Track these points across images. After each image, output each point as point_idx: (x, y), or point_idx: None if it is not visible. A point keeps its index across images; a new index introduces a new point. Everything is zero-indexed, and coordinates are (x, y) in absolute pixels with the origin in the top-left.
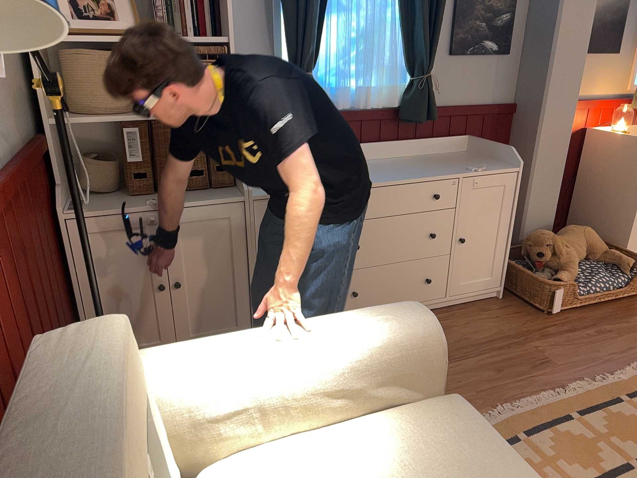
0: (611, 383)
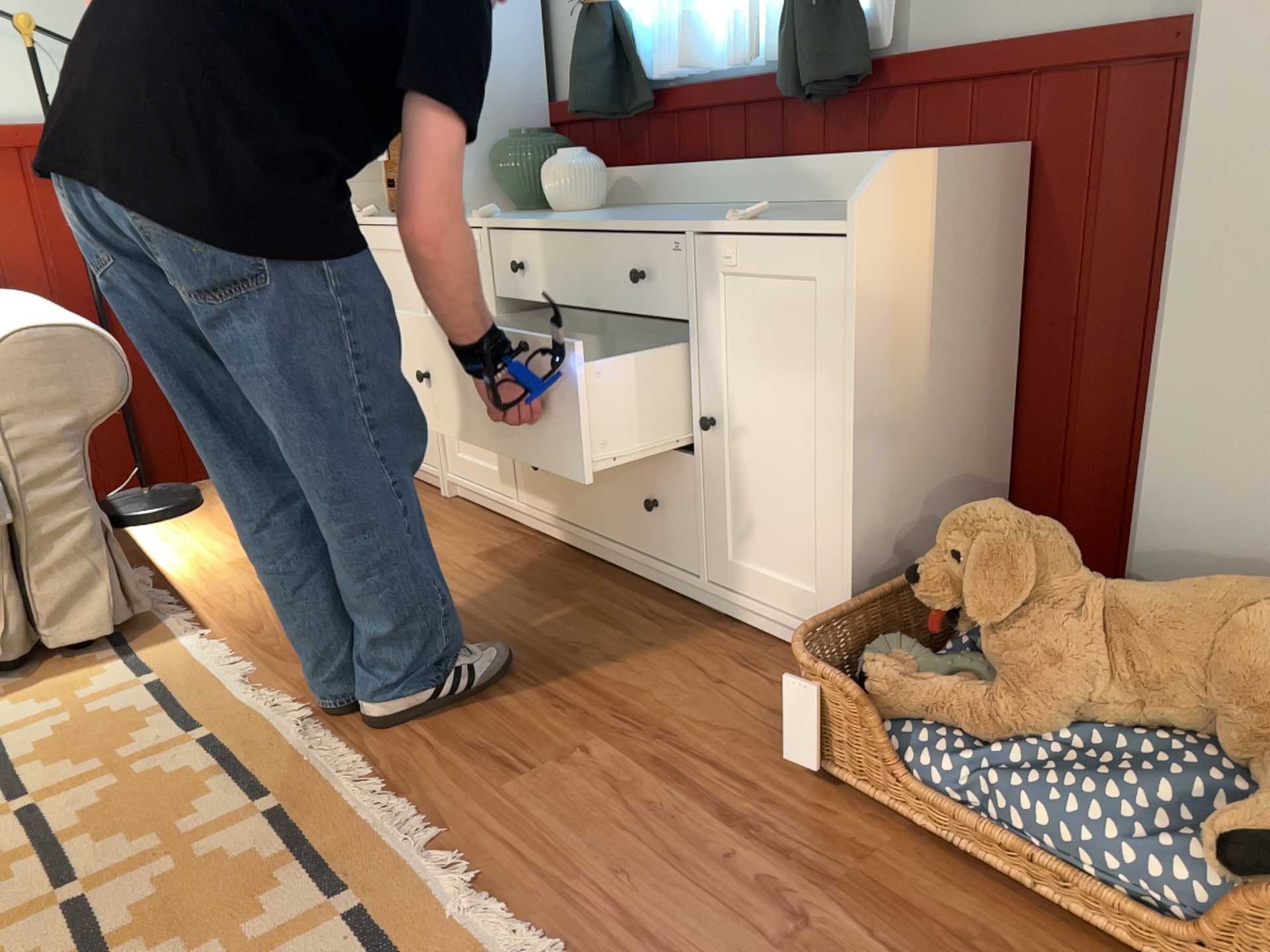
0: (420, 882)
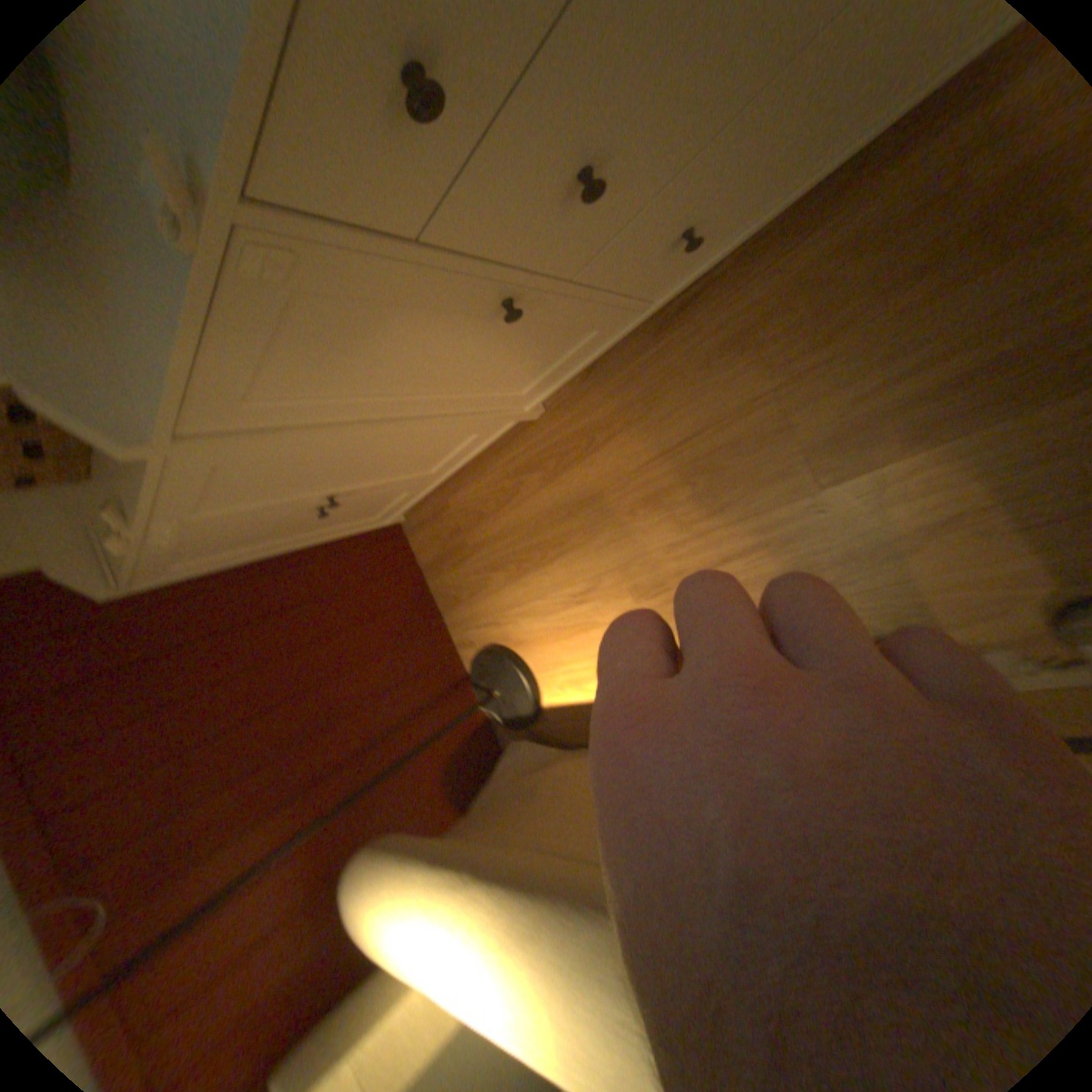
0: None
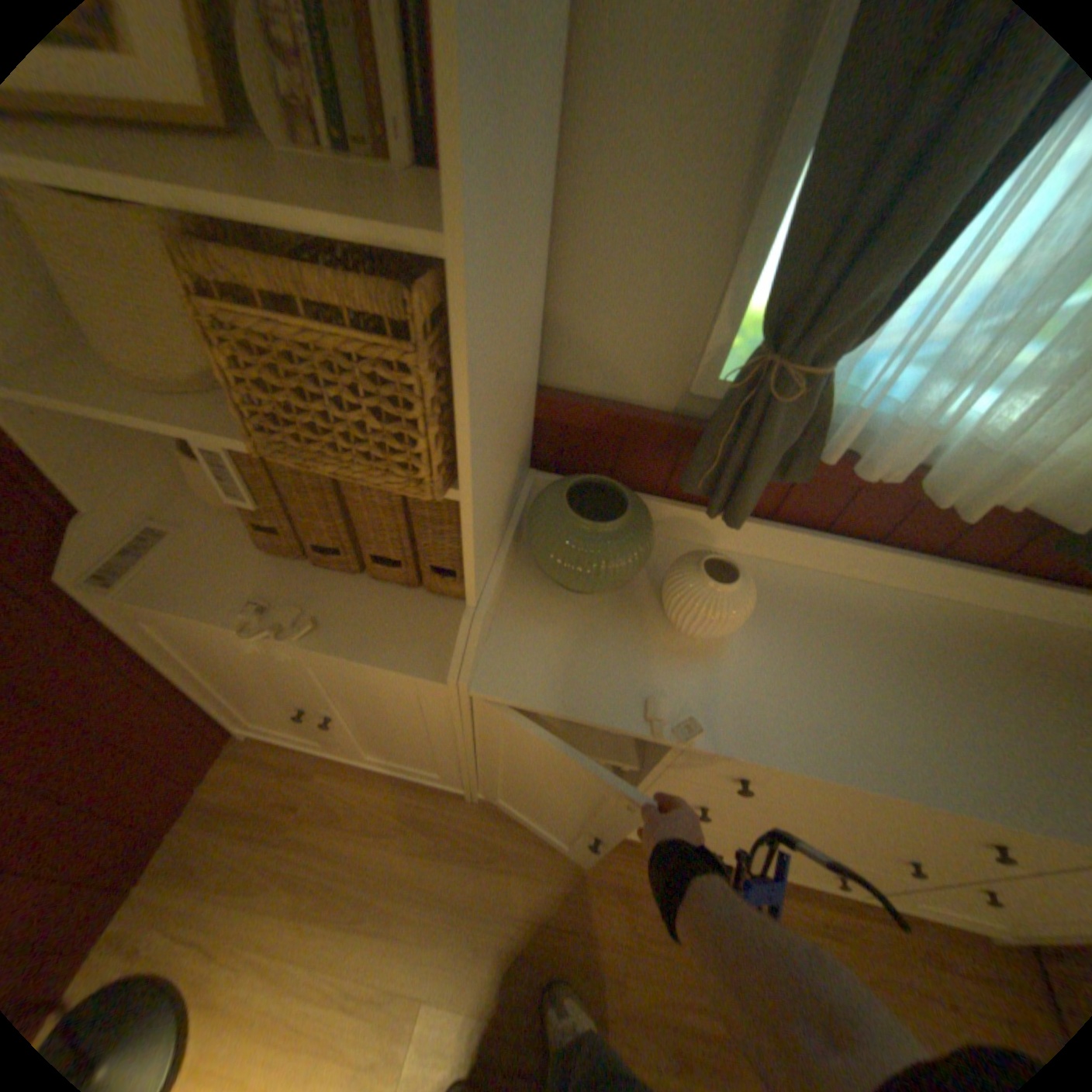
0: None
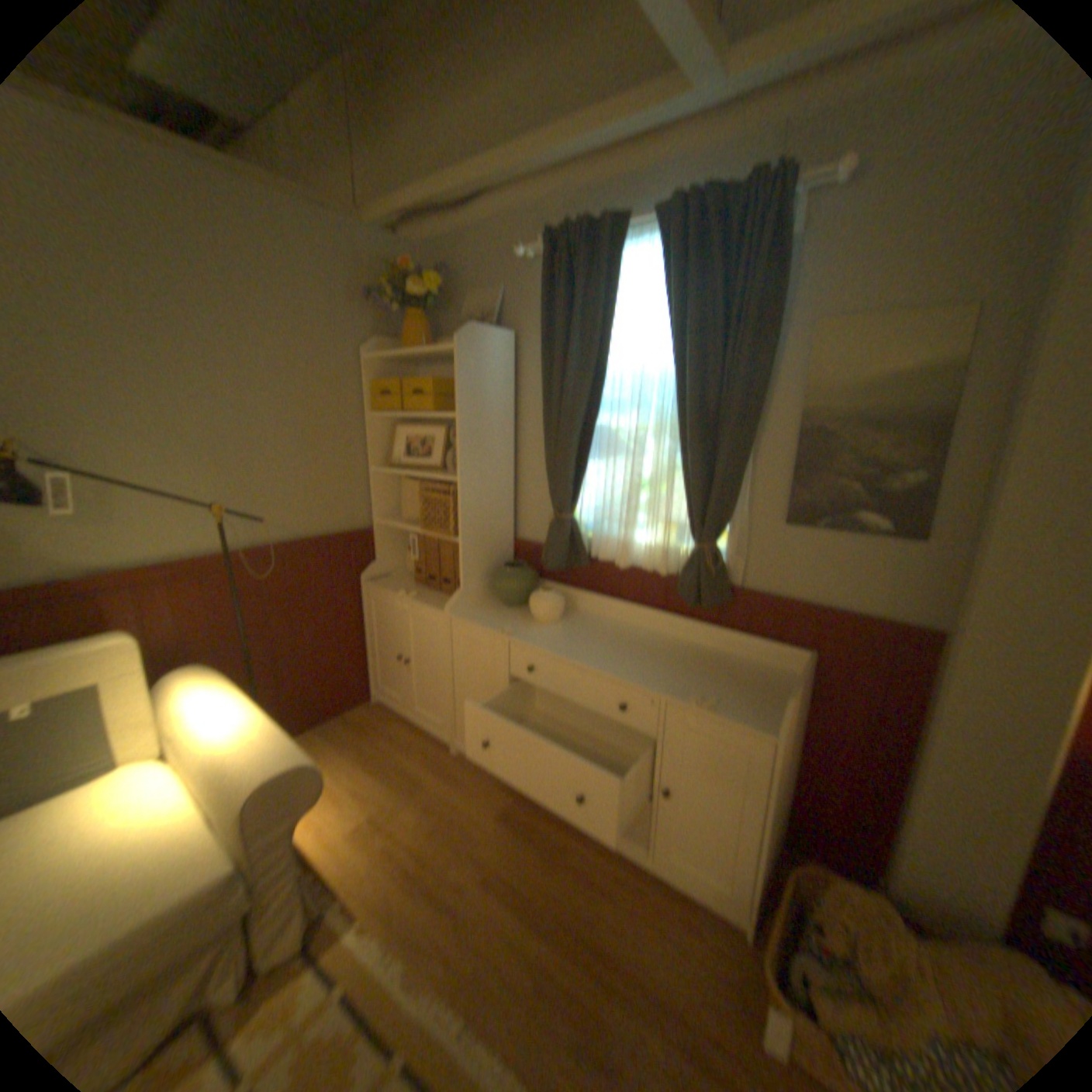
0: None
